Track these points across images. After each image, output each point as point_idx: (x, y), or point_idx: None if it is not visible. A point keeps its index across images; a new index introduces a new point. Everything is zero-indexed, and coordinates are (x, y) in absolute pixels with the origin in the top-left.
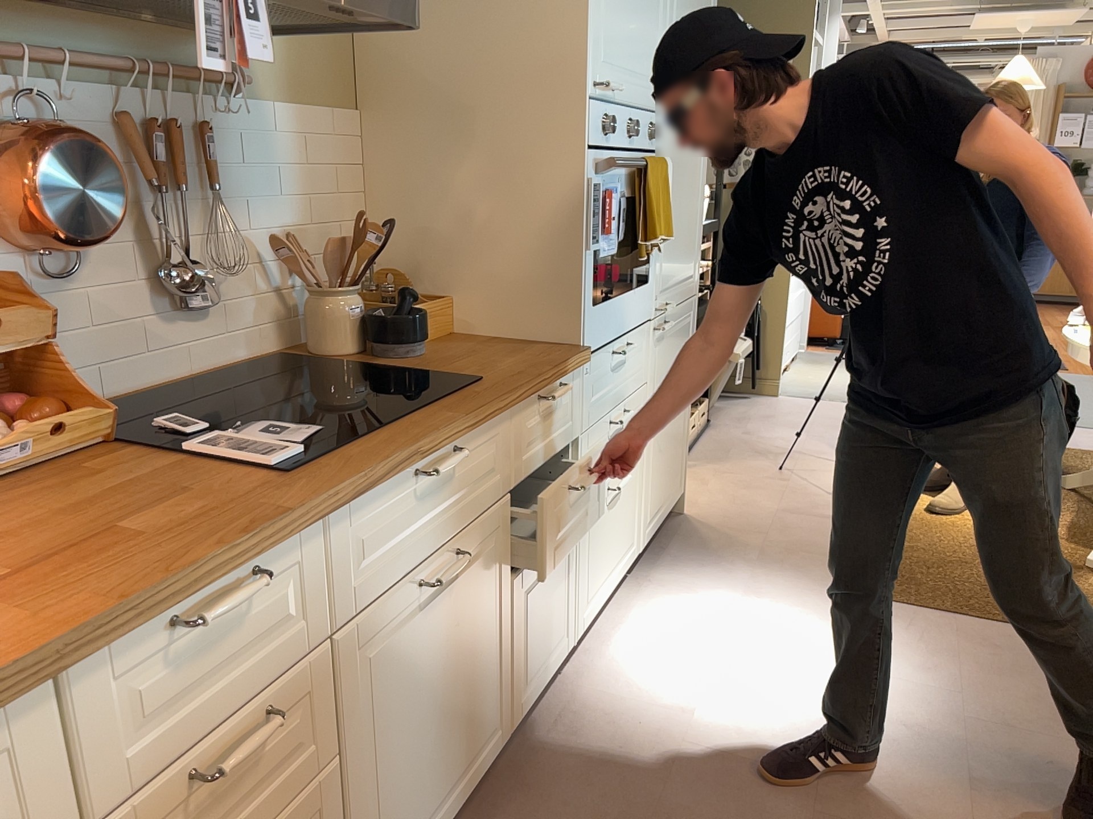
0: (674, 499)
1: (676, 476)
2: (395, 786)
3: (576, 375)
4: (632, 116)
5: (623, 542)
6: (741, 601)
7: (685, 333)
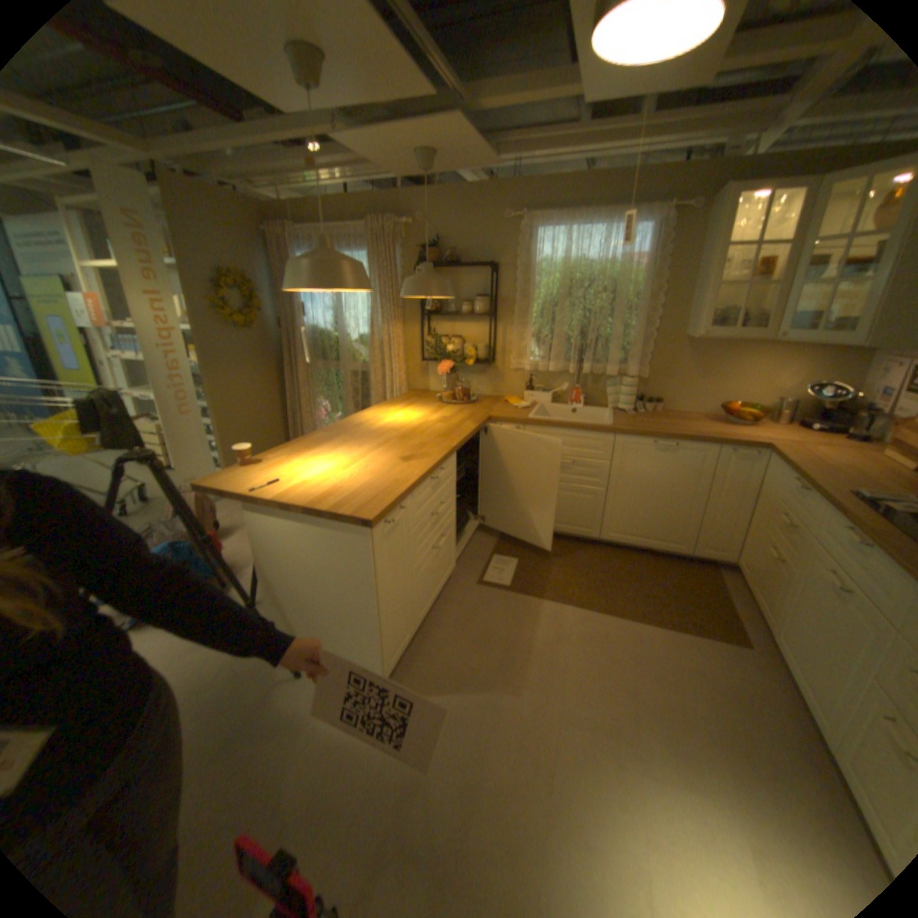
0: None
1: None
2: (799, 623)
3: None
4: None
5: None
6: None
7: None
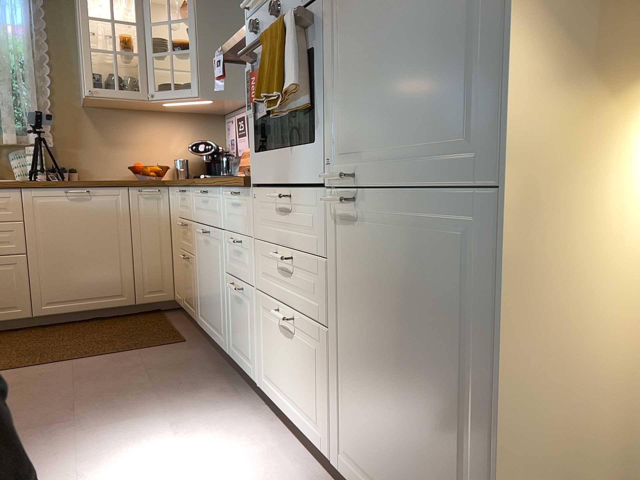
0: None
1: None
2: (201, 290)
3: (248, 194)
4: None
5: (303, 399)
6: None
7: (438, 253)
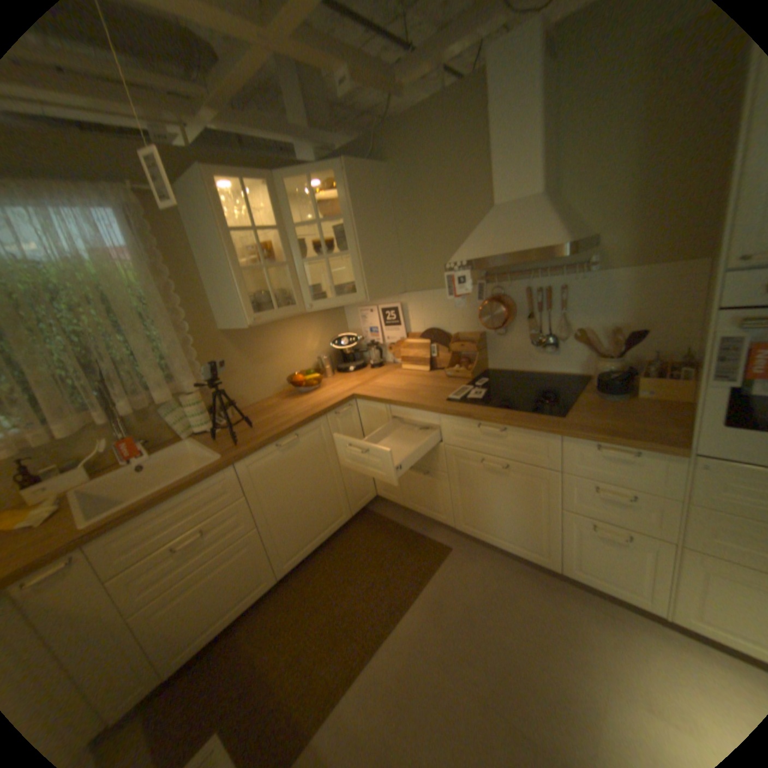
0: None
1: None
2: (473, 507)
3: (675, 459)
4: None
5: None
6: None
7: None
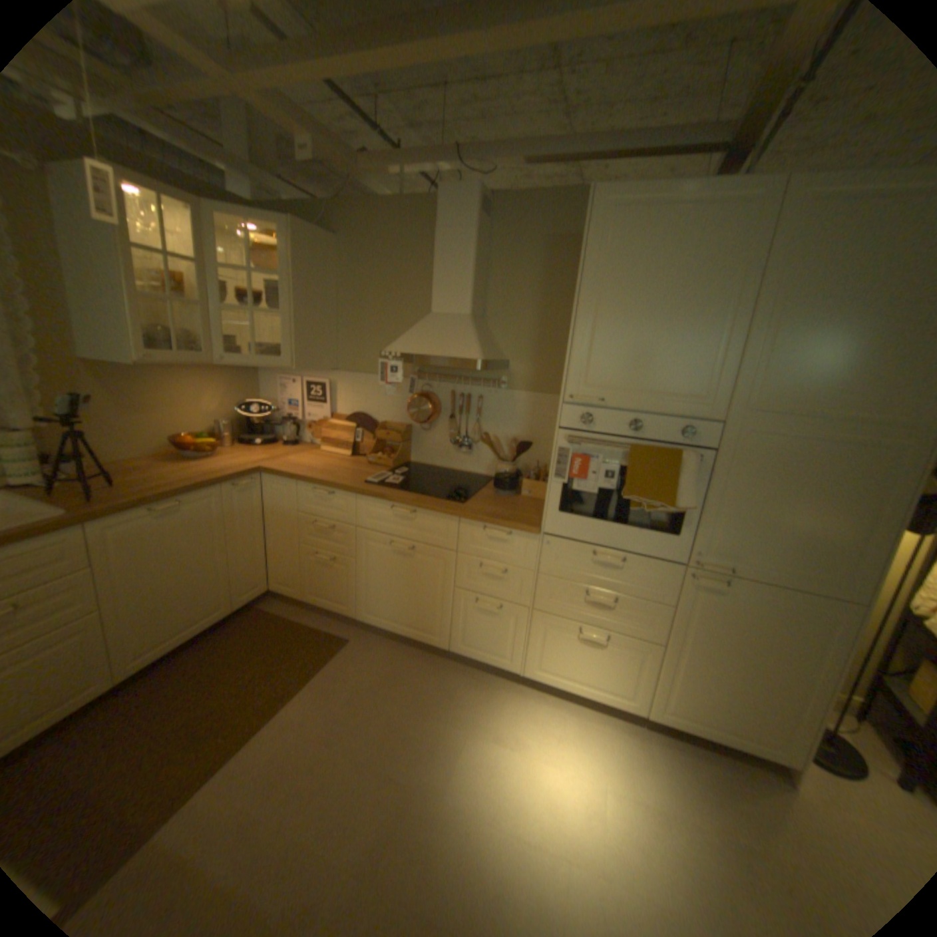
0: (757, 750)
1: (763, 733)
2: (376, 593)
3: (530, 537)
4: (638, 416)
5: (608, 683)
6: (646, 808)
7: (802, 621)
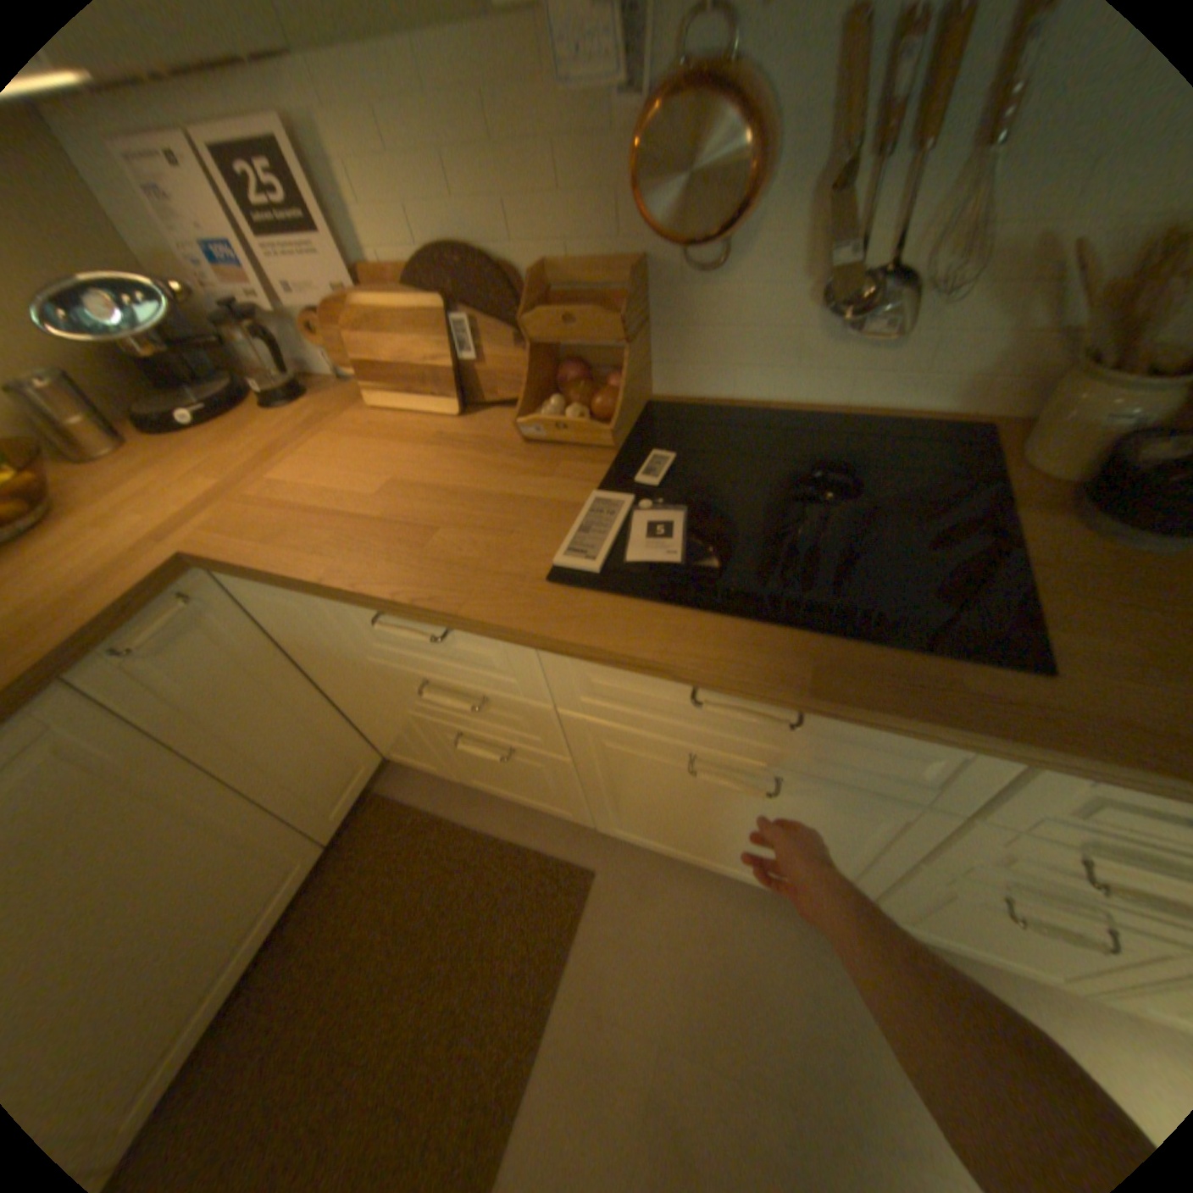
0: None
1: None
2: (648, 816)
3: None
4: None
5: None
6: None
7: None
